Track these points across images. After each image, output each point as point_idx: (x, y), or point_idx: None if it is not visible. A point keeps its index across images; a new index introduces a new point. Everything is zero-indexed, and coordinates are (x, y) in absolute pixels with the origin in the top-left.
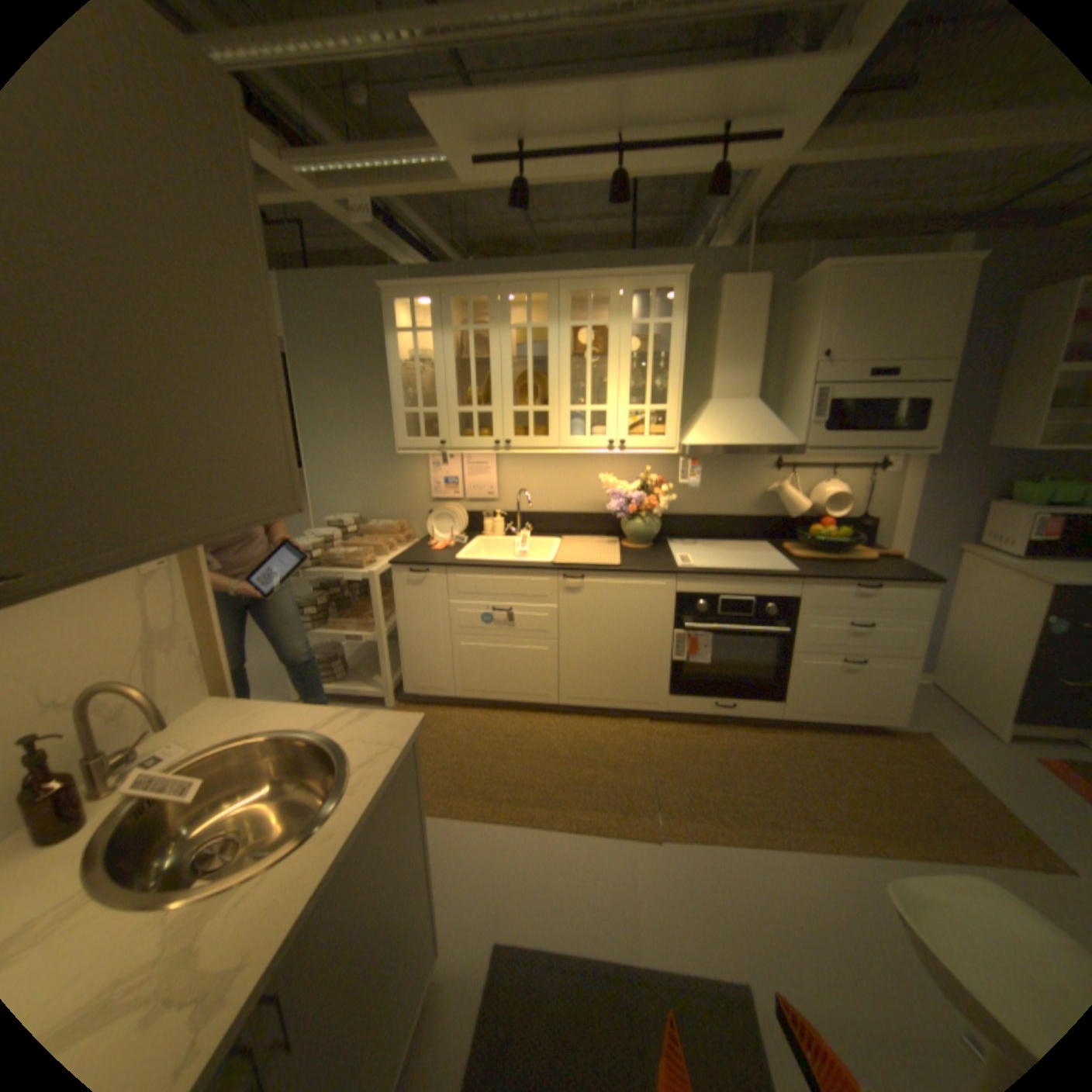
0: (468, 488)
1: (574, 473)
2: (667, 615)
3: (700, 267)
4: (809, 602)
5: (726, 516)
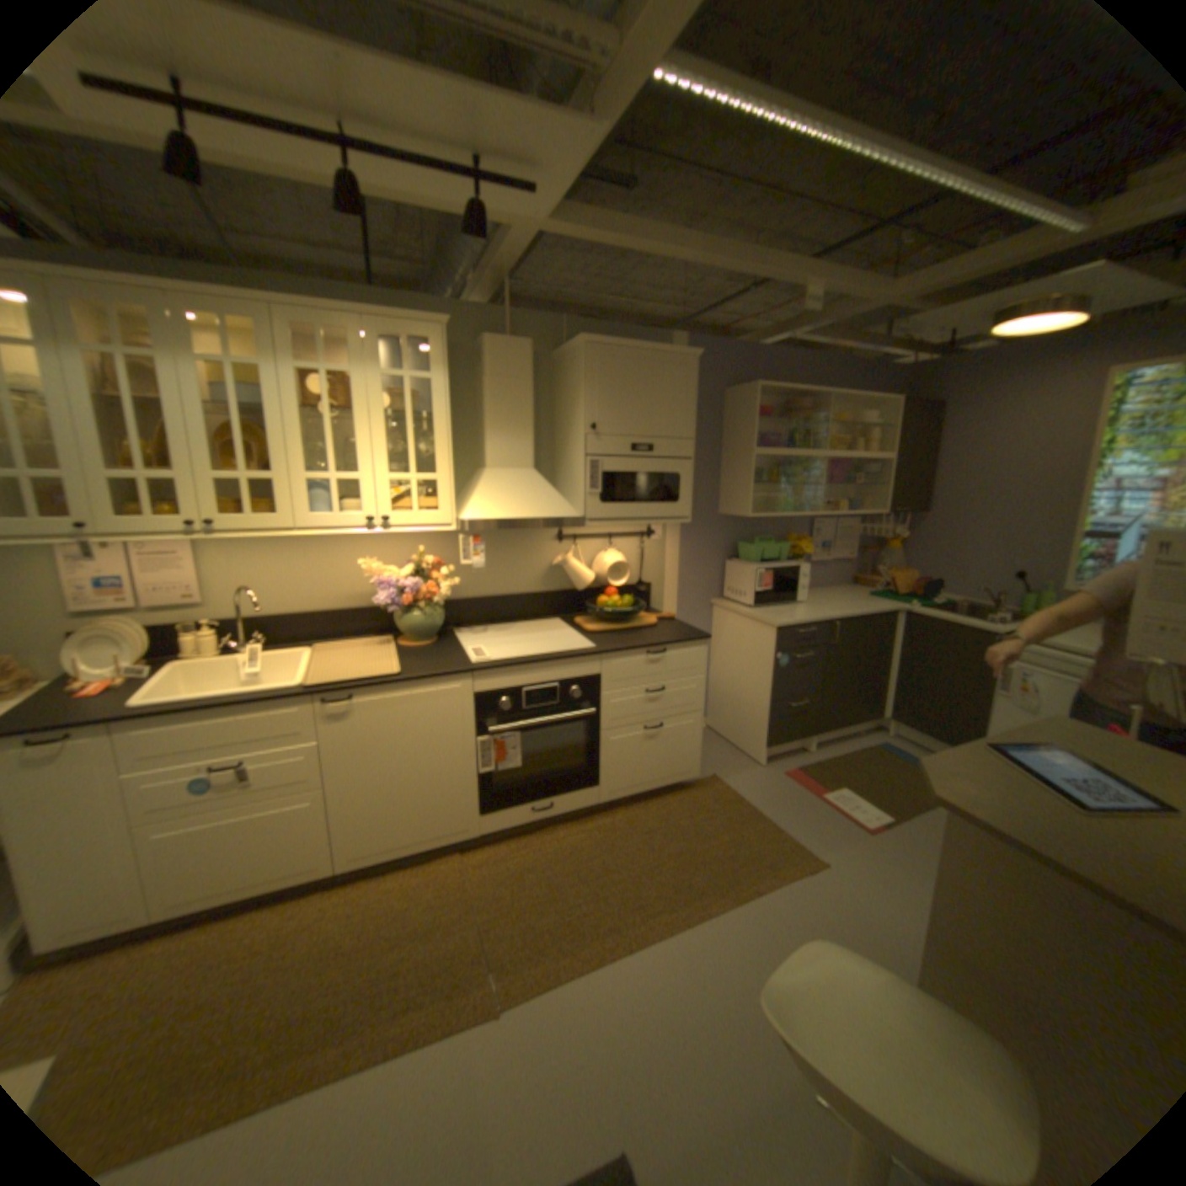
0: (141, 591)
1: (321, 559)
2: (466, 722)
3: (455, 321)
4: (607, 677)
5: (514, 596)
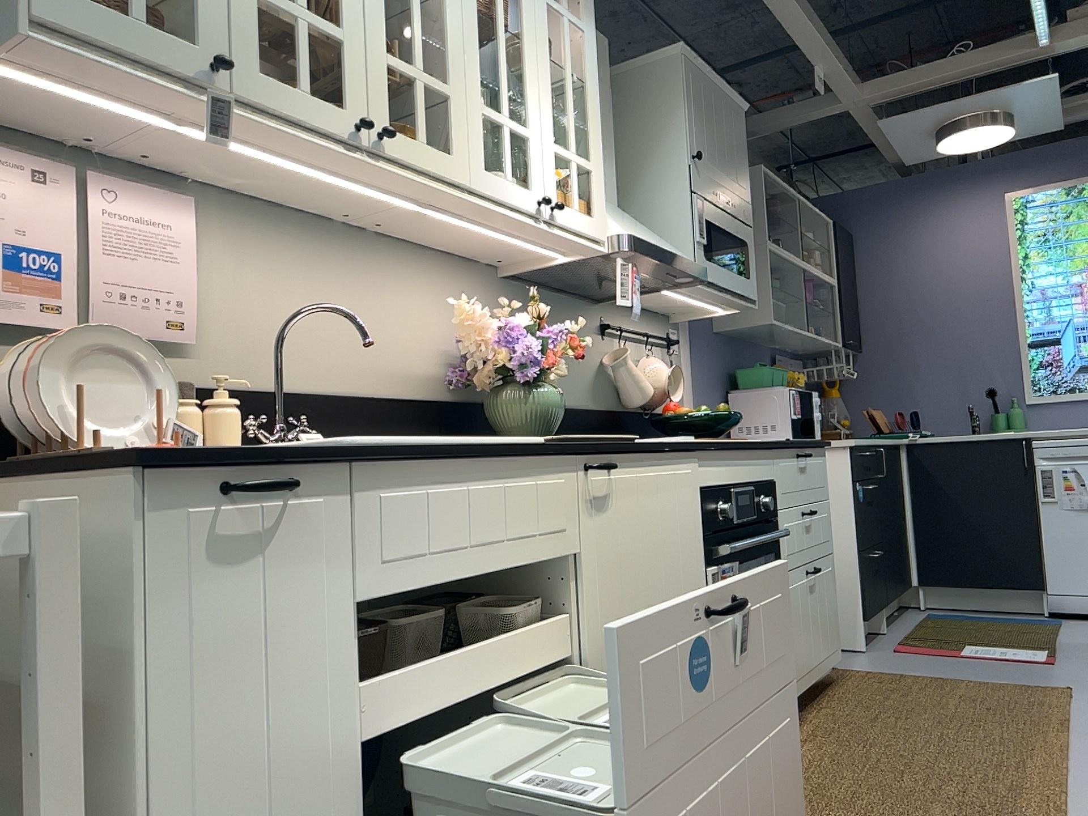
0: (101, 293)
1: (366, 297)
2: (699, 537)
3: None
4: (780, 485)
5: (572, 408)
